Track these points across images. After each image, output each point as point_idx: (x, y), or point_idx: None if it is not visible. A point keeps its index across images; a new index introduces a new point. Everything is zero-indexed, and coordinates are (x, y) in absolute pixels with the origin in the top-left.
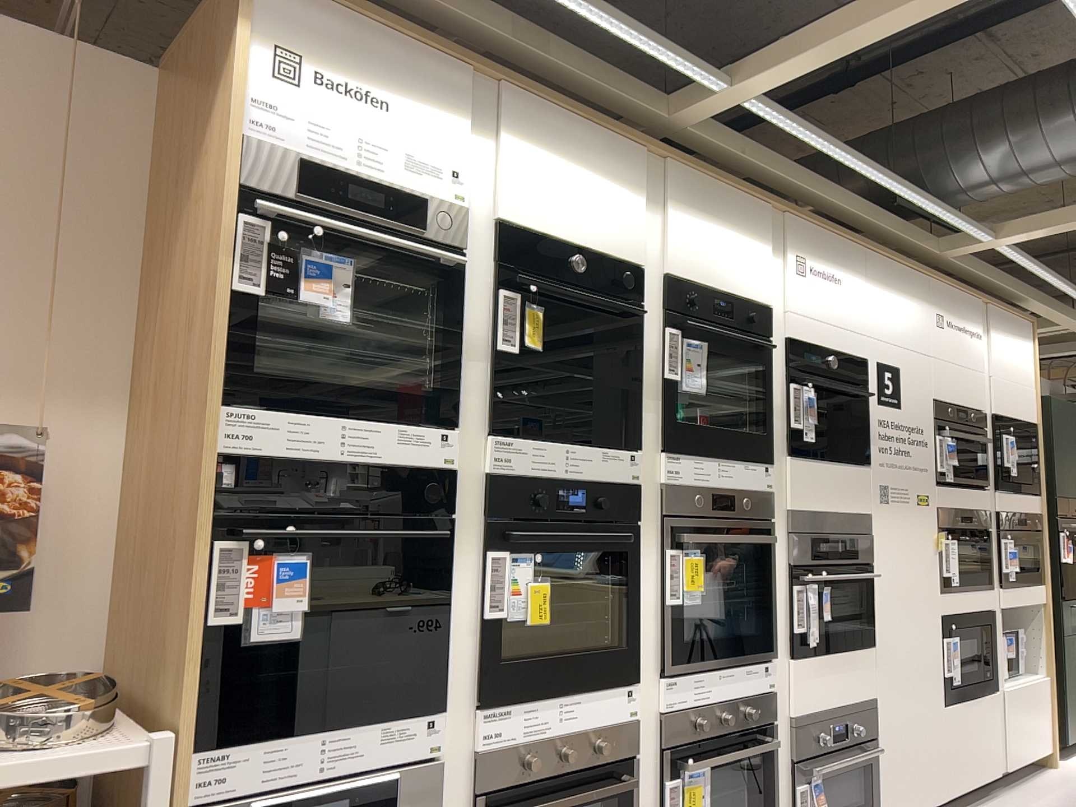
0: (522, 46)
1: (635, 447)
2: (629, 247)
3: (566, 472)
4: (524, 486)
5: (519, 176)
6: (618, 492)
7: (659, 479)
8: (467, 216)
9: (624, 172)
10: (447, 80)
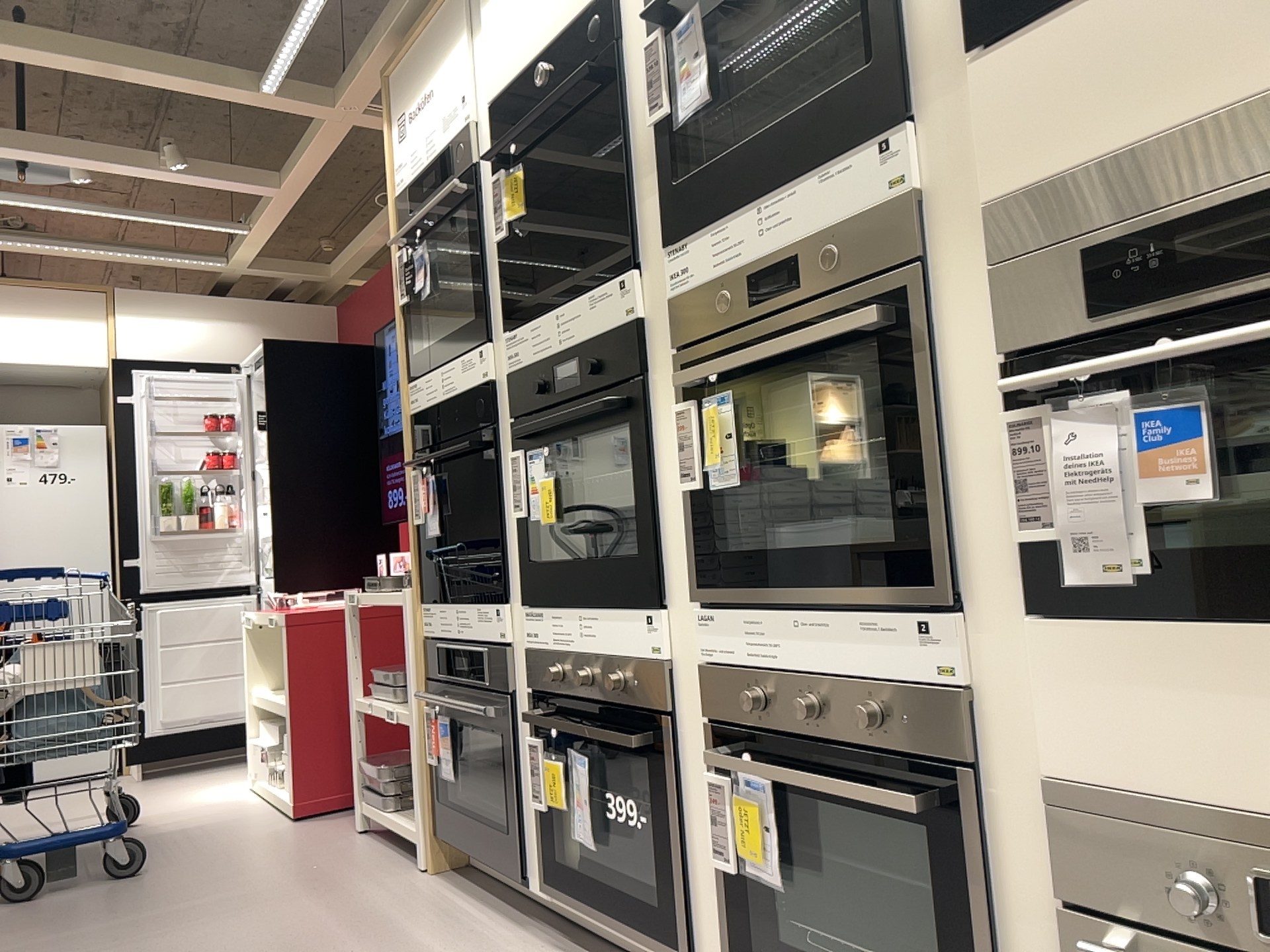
0: None
1: (631, 264)
2: None
3: (558, 343)
4: (527, 378)
5: (491, 35)
6: (610, 344)
7: (670, 295)
8: (466, 130)
9: None
10: (447, 14)
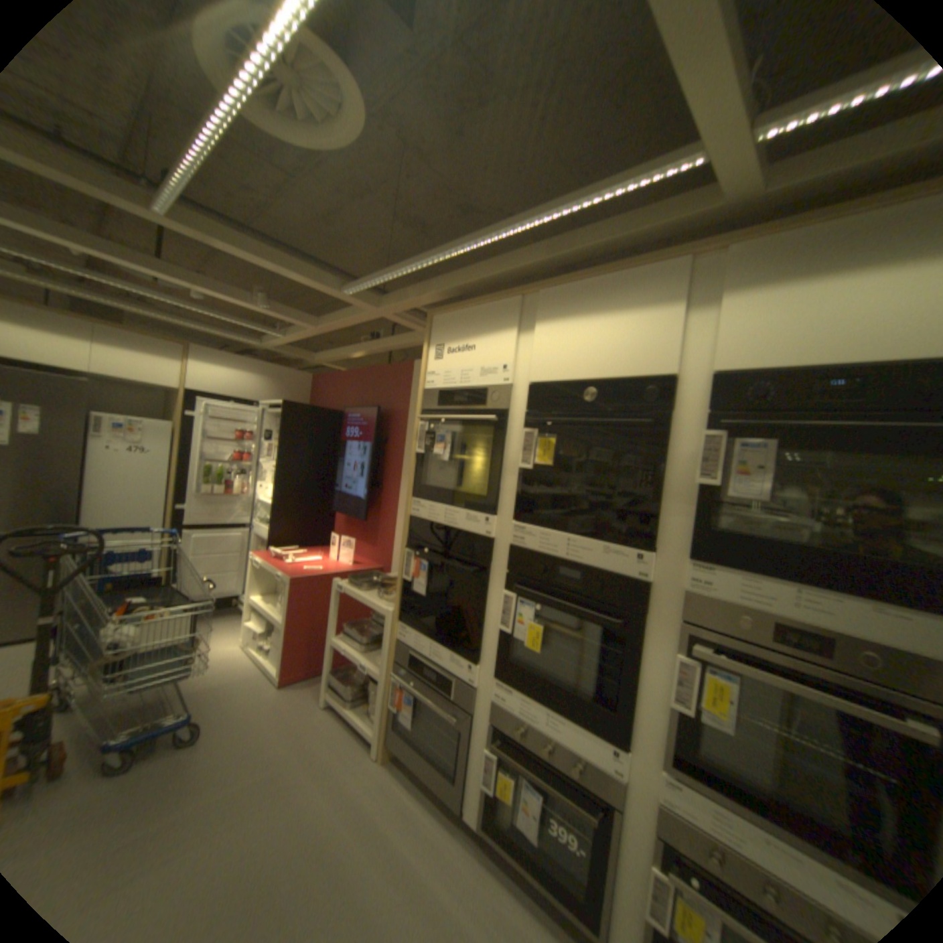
0: (551, 248)
1: (651, 550)
2: (660, 357)
3: (567, 557)
4: (531, 560)
5: (544, 344)
6: (621, 587)
7: (687, 589)
8: (505, 387)
9: (658, 286)
10: (501, 308)
